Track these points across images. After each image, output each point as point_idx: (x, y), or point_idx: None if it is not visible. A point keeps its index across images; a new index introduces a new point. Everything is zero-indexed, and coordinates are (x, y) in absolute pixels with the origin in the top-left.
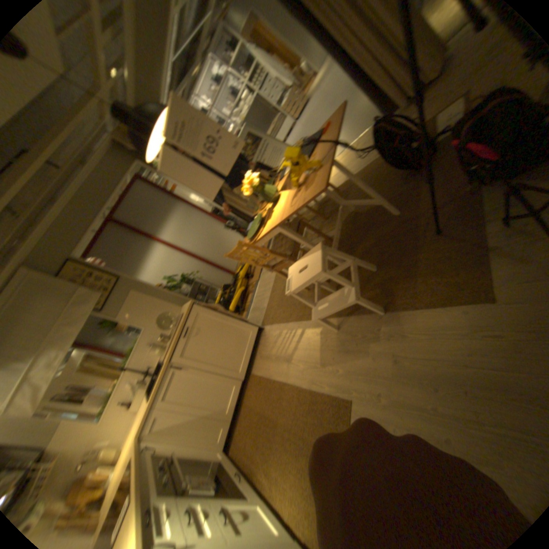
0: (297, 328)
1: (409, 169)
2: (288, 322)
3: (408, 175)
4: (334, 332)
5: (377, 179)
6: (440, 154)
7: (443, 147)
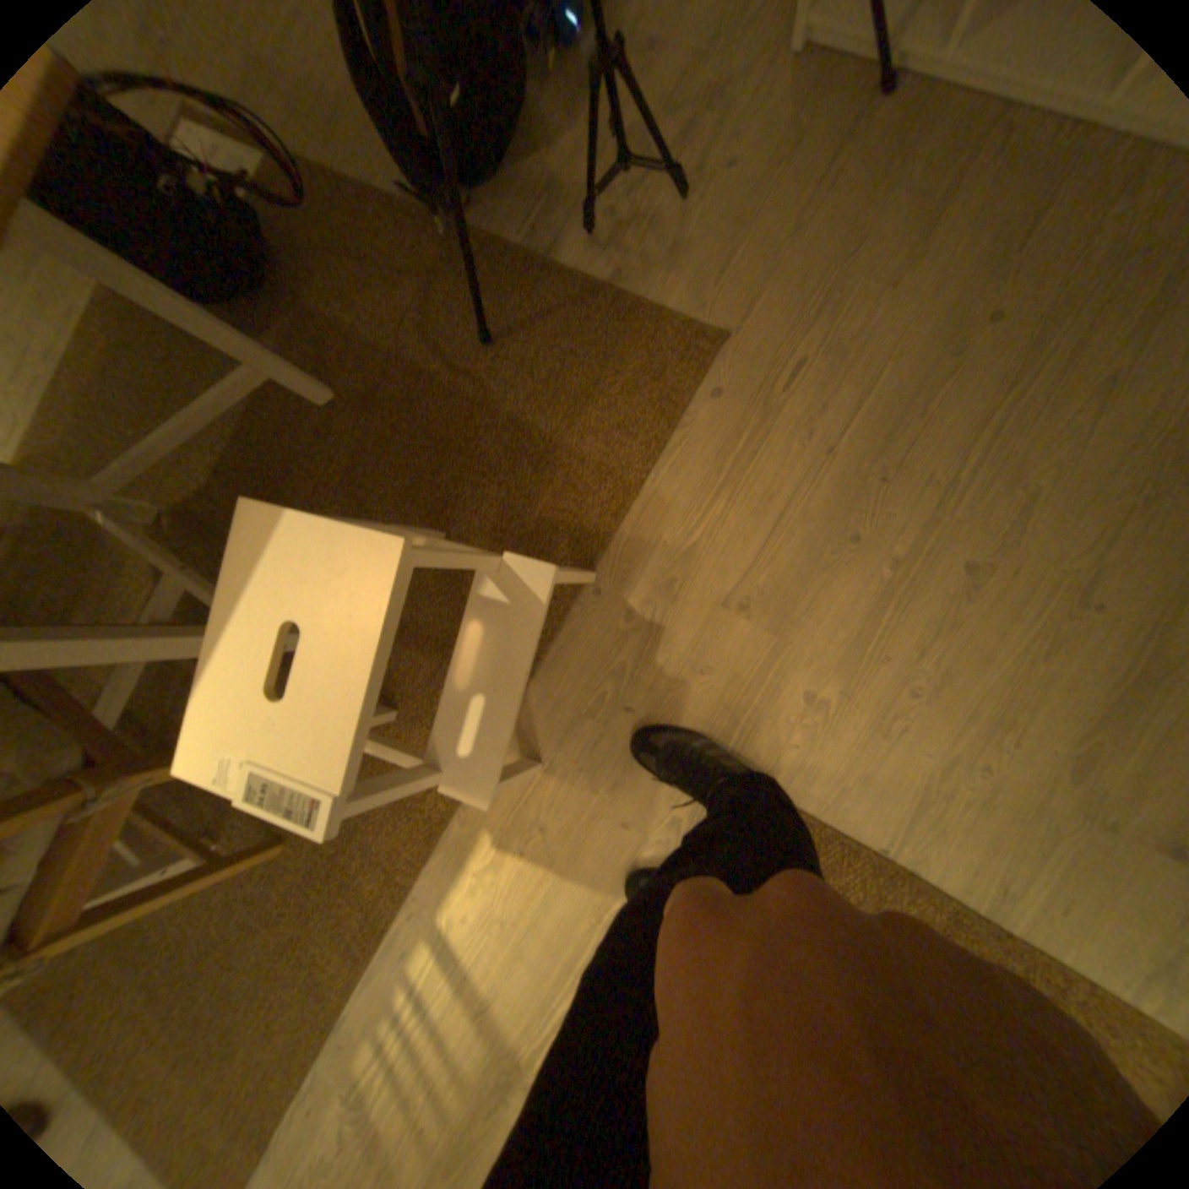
0: (409, 973)
1: (228, 309)
2: (345, 1019)
3: (239, 320)
4: (542, 784)
5: (143, 397)
6: (277, 232)
7: (267, 219)
